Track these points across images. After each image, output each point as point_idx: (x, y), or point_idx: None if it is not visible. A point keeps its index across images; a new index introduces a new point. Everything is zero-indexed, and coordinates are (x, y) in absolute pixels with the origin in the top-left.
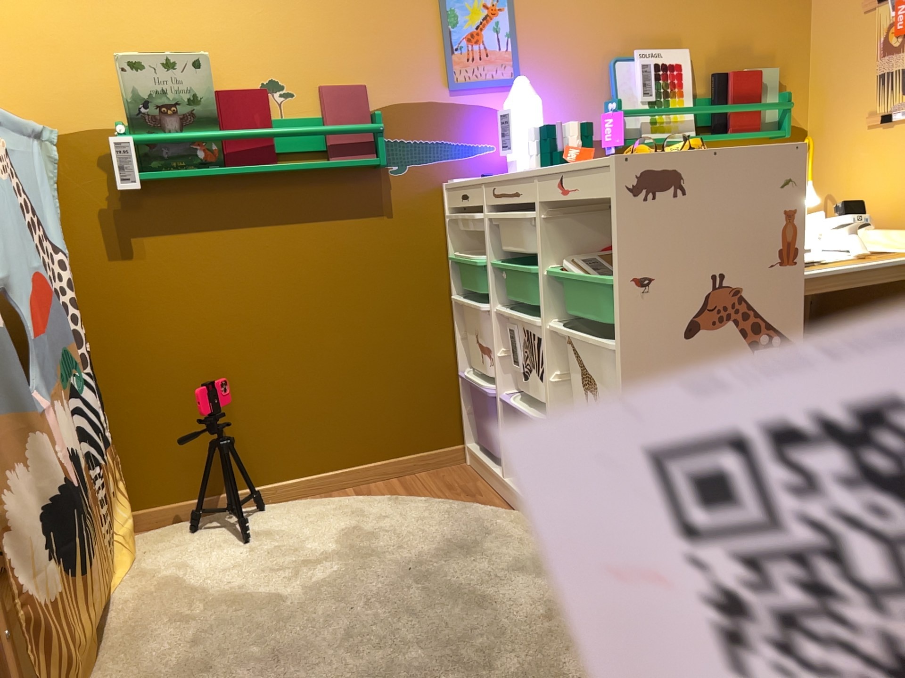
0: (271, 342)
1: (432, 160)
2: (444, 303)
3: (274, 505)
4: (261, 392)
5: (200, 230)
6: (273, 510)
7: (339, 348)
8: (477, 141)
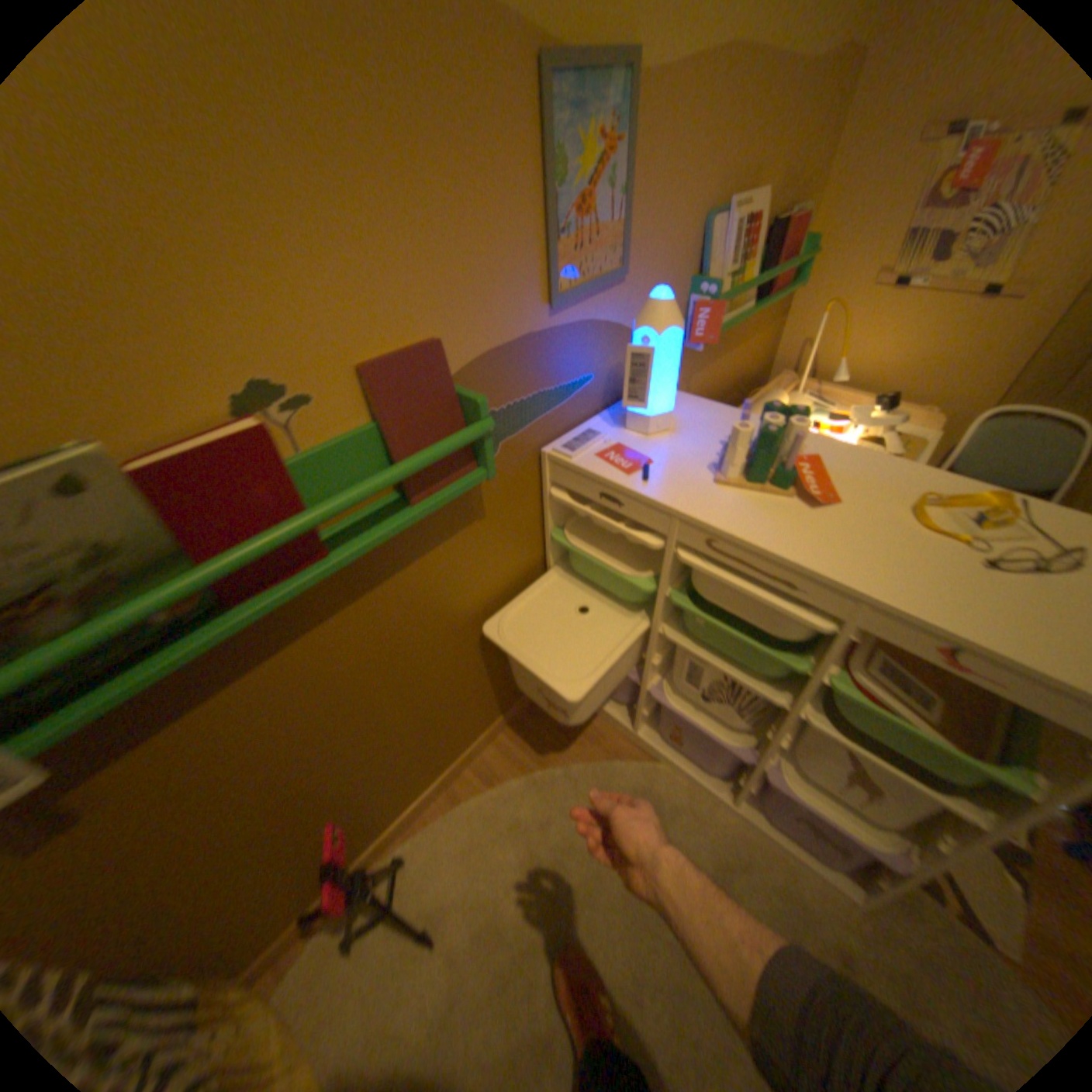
0: (364, 730)
1: (529, 423)
2: (537, 573)
3: (408, 842)
4: (364, 776)
5: (208, 695)
6: (416, 856)
7: (442, 680)
8: (576, 376)
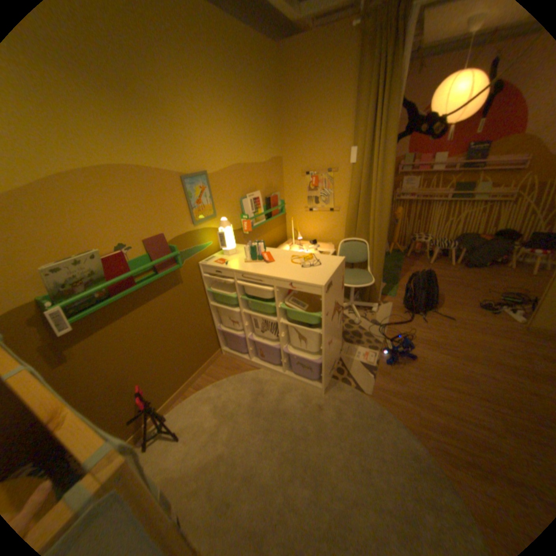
0: (147, 357)
1: (193, 255)
2: (206, 306)
3: (167, 415)
4: (148, 378)
5: (101, 329)
6: (170, 418)
7: (174, 343)
8: (206, 242)
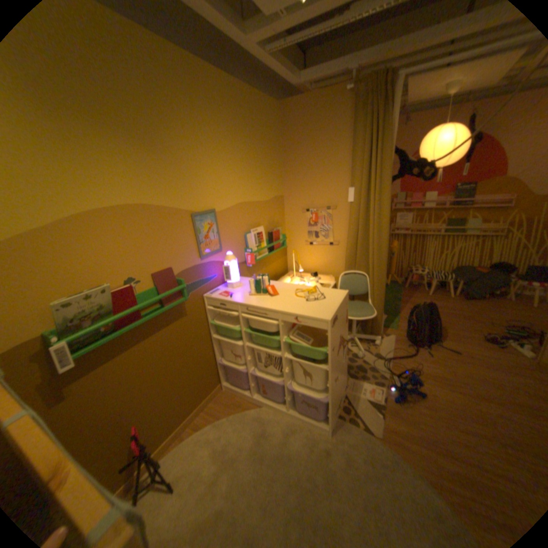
0: (146, 394)
1: (198, 288)
2: (208, 339)
3: (162, 461)
4: (145, 418)
5: (103, 365)
6: (165, 465)
7: (174, 379)
8: (211, 275)
